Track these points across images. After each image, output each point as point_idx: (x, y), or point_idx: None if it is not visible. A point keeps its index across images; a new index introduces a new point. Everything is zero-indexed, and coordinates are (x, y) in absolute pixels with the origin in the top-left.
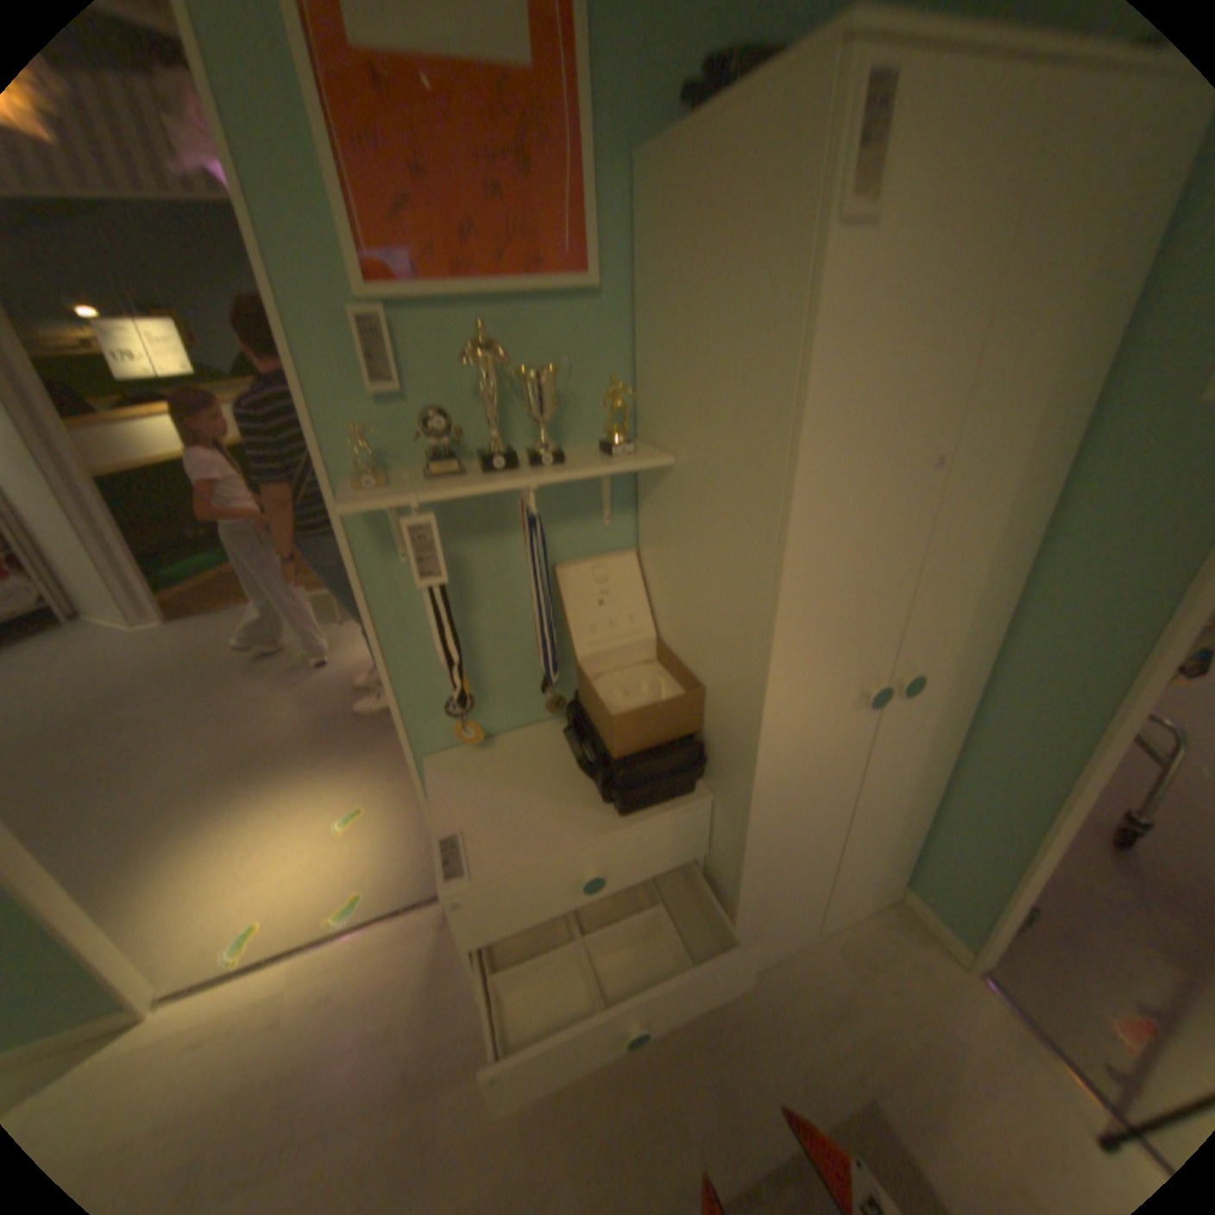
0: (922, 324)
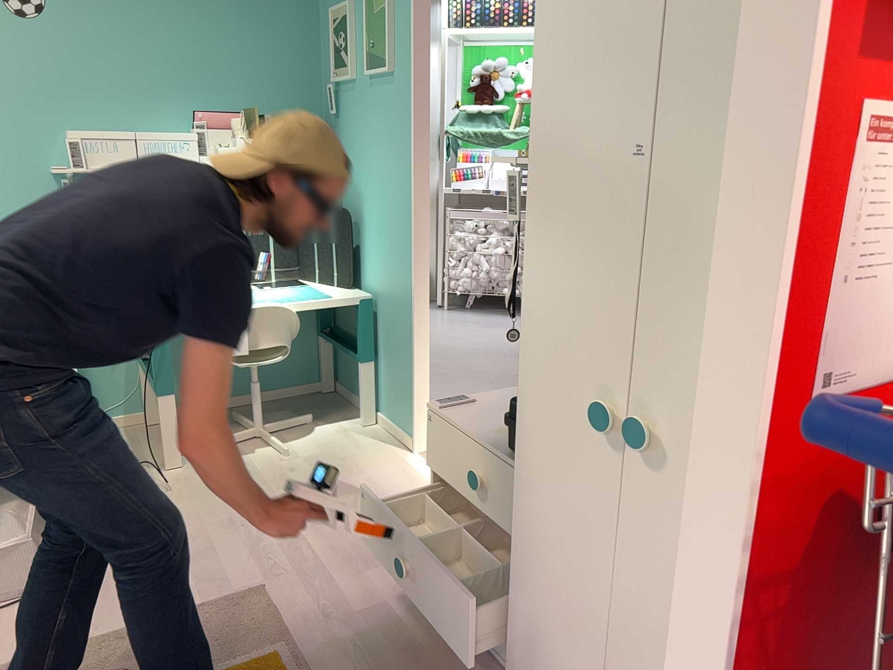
0: (597, 21)
